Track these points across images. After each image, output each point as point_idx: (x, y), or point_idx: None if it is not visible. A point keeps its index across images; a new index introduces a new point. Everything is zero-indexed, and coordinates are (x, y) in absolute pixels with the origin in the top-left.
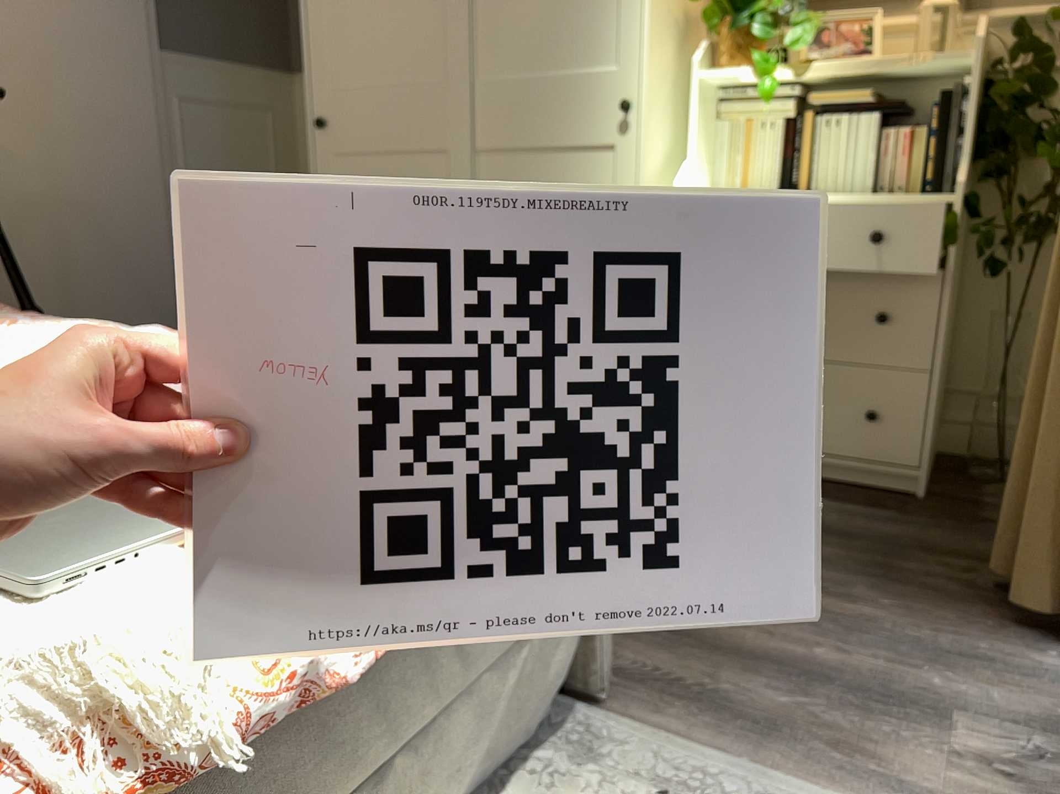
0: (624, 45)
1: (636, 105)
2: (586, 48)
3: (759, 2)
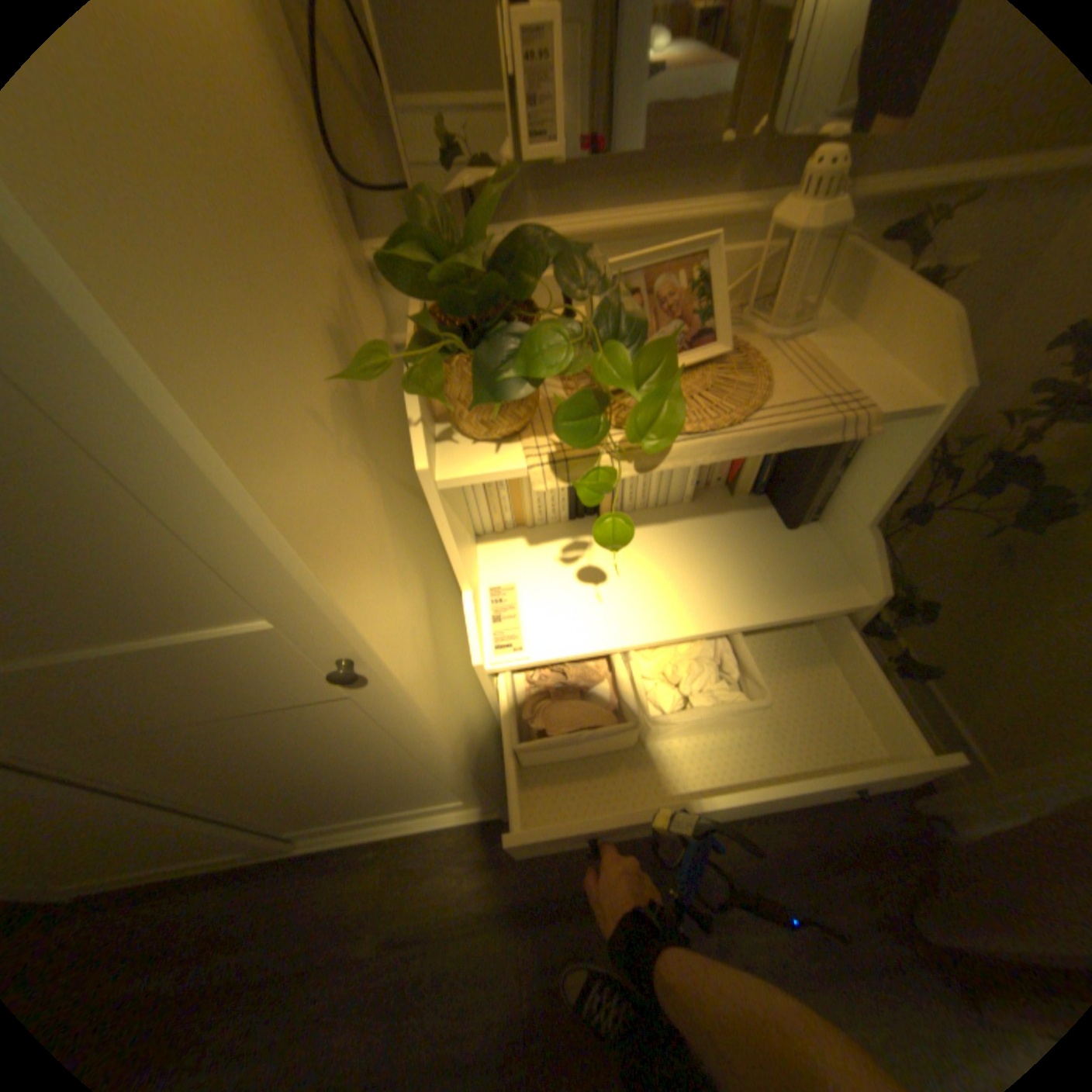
0: (256, 592)
1: (359, 658)
2: (129, 606)
3: (514, 292)
